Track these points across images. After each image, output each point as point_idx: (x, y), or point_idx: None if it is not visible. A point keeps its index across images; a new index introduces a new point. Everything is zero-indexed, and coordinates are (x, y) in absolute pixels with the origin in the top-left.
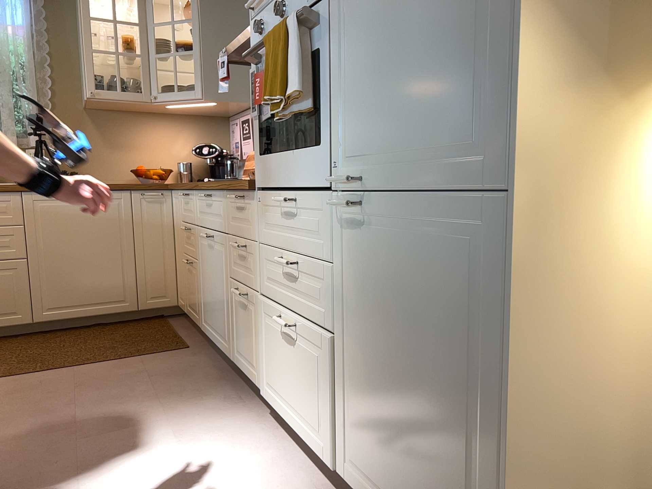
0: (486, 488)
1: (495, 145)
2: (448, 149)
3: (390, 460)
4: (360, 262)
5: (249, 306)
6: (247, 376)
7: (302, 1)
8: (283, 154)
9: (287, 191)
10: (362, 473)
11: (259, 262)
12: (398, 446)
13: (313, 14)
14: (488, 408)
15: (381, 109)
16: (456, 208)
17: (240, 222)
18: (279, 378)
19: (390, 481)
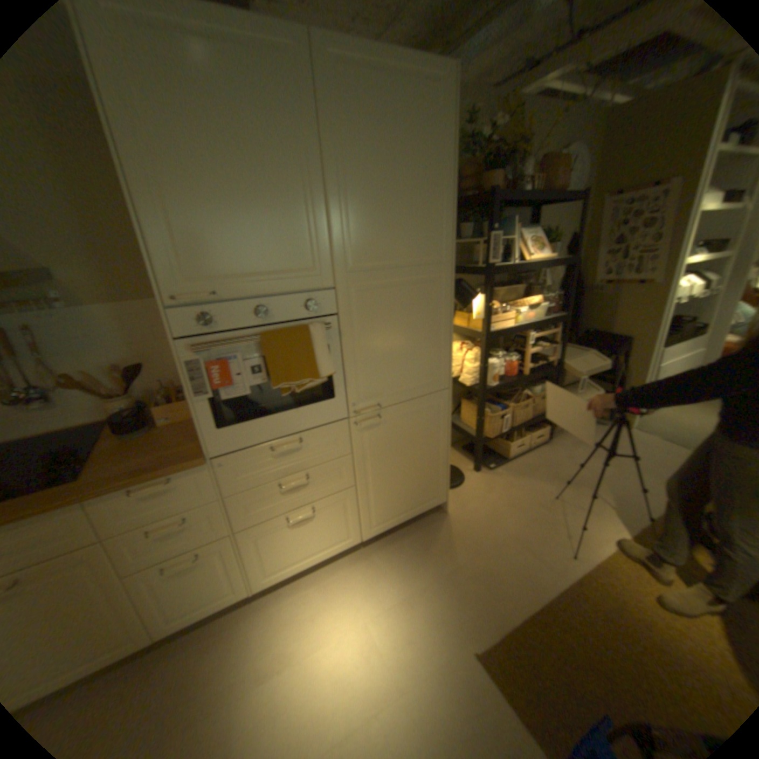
0: (439, 470)
1: (440, 377)
2: (424, 382)
3: (399, 501)
4: (374, 441)
5: (200, 562)
6: (202, 619)
7: (294, 311)
8: (271, 417)
9: (272, 441)
10: (380, 523)
11: (223, 513)
12: (403, 492)
13: (332, 327)
14: (439, 449)
15: (387, 373)
16: (428, 399)
17: (155, 509)
18: (279, 562)
19: (399, 508)
